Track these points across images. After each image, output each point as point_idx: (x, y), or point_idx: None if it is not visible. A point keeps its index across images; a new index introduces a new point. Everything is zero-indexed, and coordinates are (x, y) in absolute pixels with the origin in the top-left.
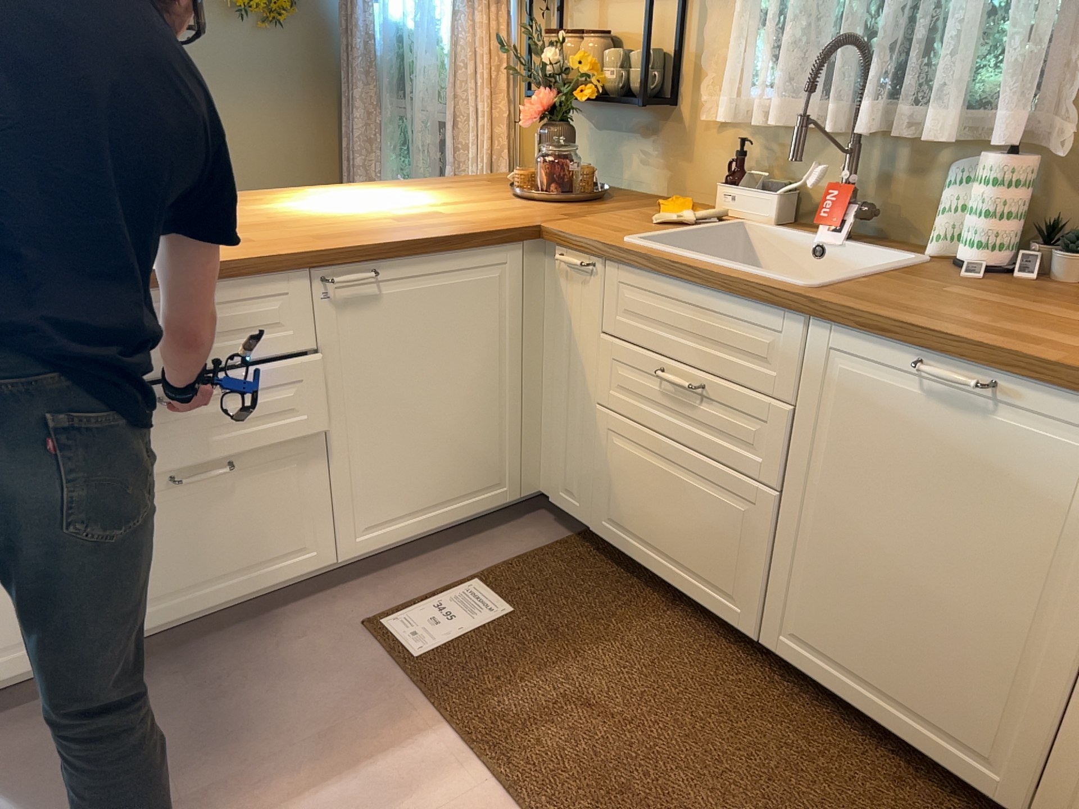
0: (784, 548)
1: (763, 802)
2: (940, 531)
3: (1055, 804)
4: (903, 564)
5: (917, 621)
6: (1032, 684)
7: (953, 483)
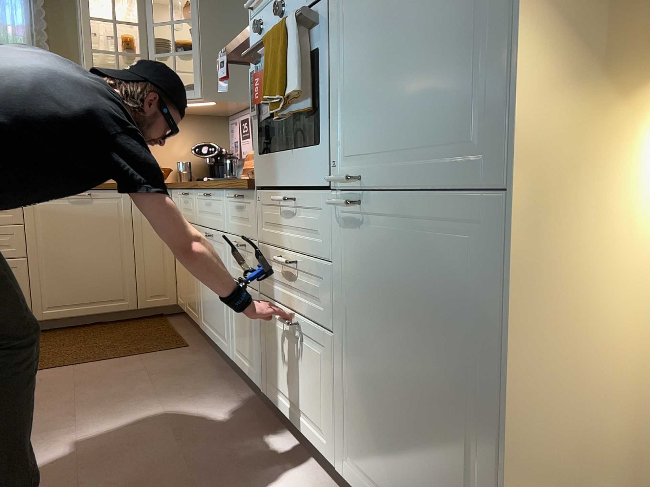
0: (35, 277)
1: (81, 342)
2: (89, 240)
3: (142, 297)
4: (81, 257)
5: (91, 272)
6: (126, 269)
7: (87, 225)
